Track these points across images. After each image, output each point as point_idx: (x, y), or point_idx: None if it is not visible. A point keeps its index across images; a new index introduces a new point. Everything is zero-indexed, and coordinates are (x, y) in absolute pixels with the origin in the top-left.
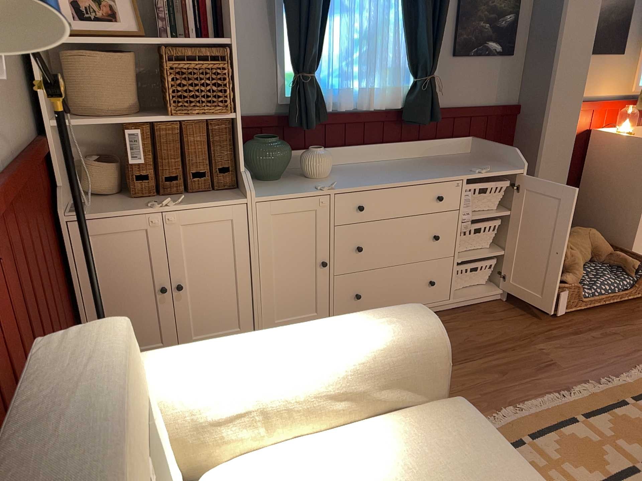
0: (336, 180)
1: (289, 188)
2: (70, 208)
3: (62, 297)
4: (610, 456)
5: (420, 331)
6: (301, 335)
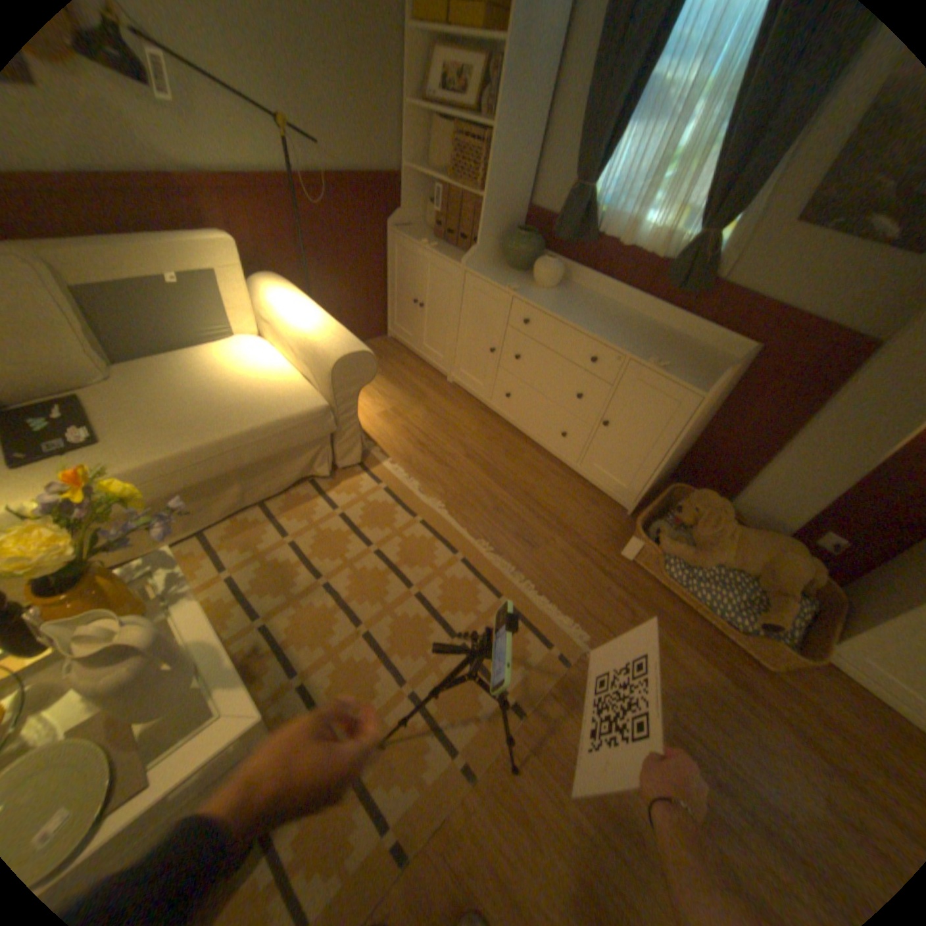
0: (543, 294)
1: (501, 278)
2: (403, 226)
3: (369, 271)
4: (421, 573)
5: (331, 353)
6: (310, 315)
